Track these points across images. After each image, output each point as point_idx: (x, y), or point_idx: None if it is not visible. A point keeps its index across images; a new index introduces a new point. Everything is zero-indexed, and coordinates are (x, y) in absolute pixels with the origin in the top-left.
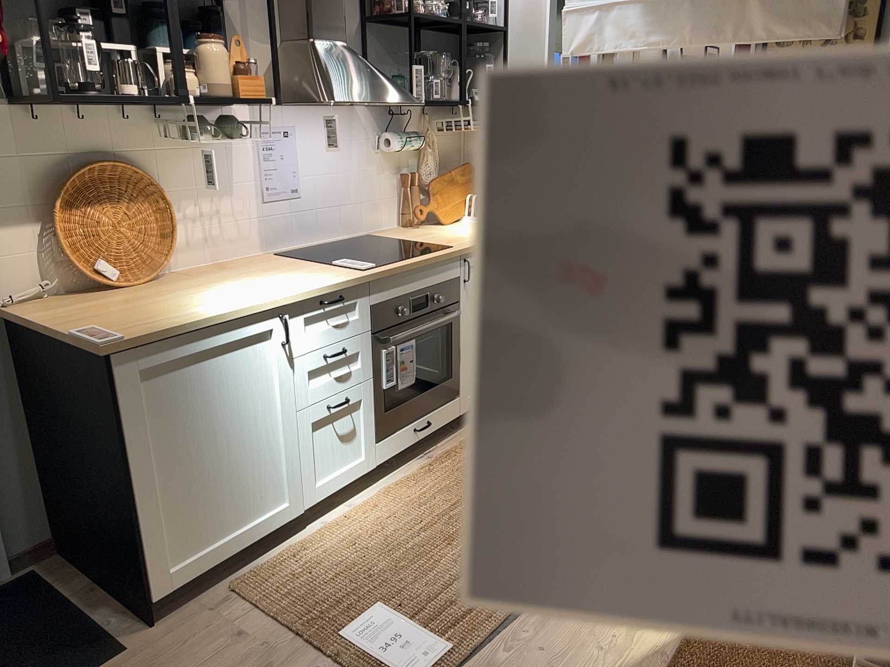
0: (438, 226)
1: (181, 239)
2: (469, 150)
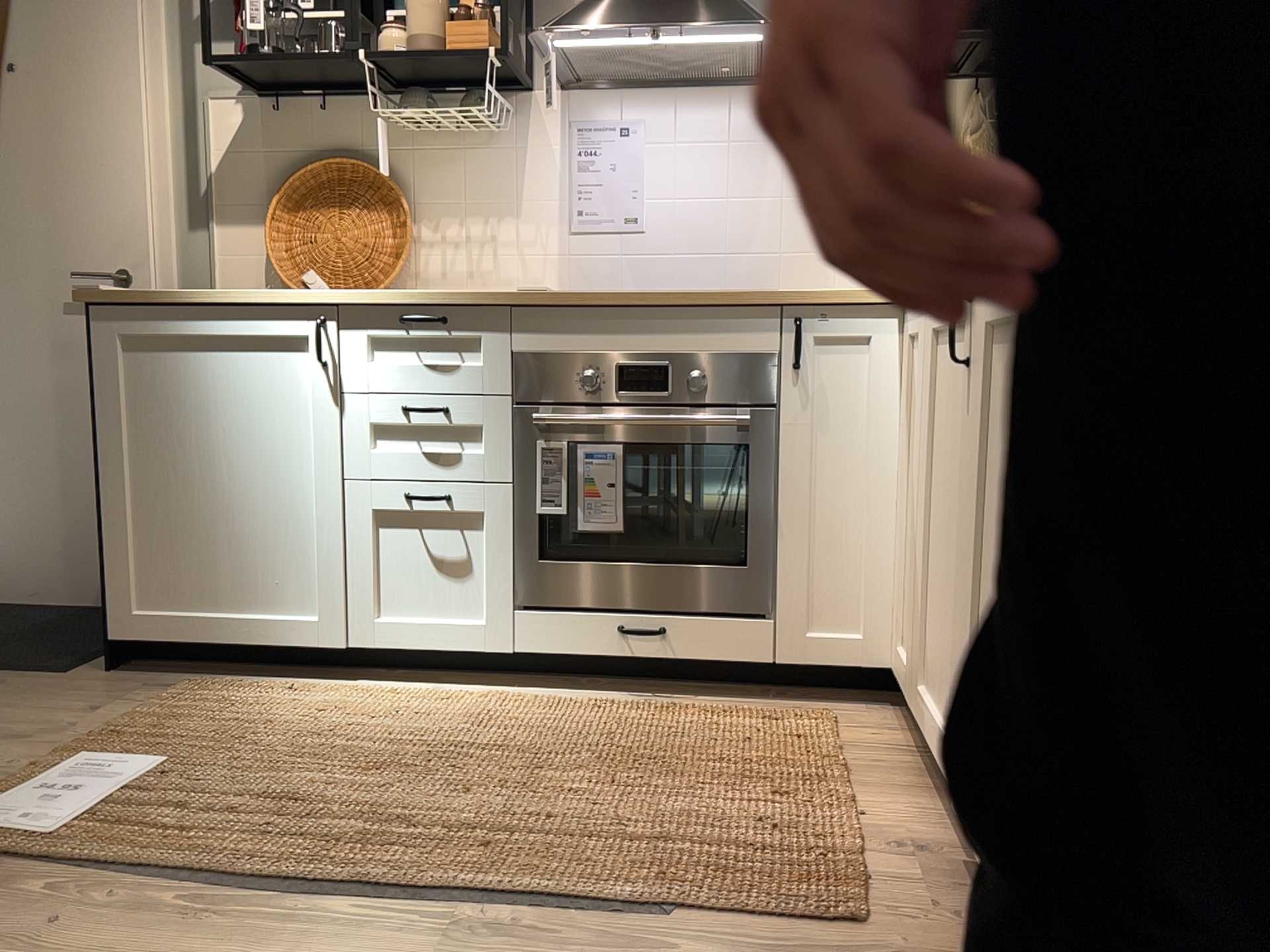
0: None
1: (433, 269)
2: None
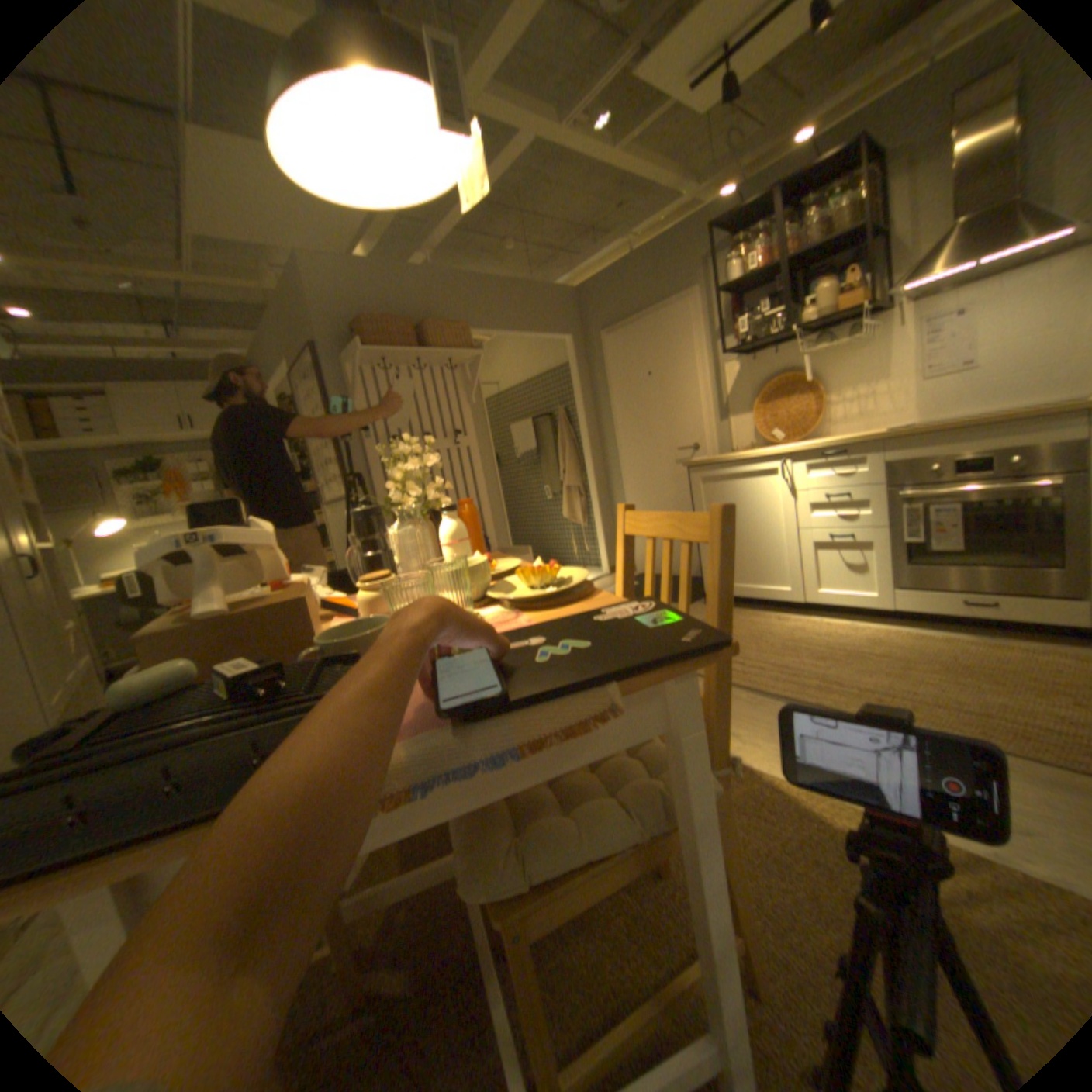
0: None
1: (838, 415)
2: None
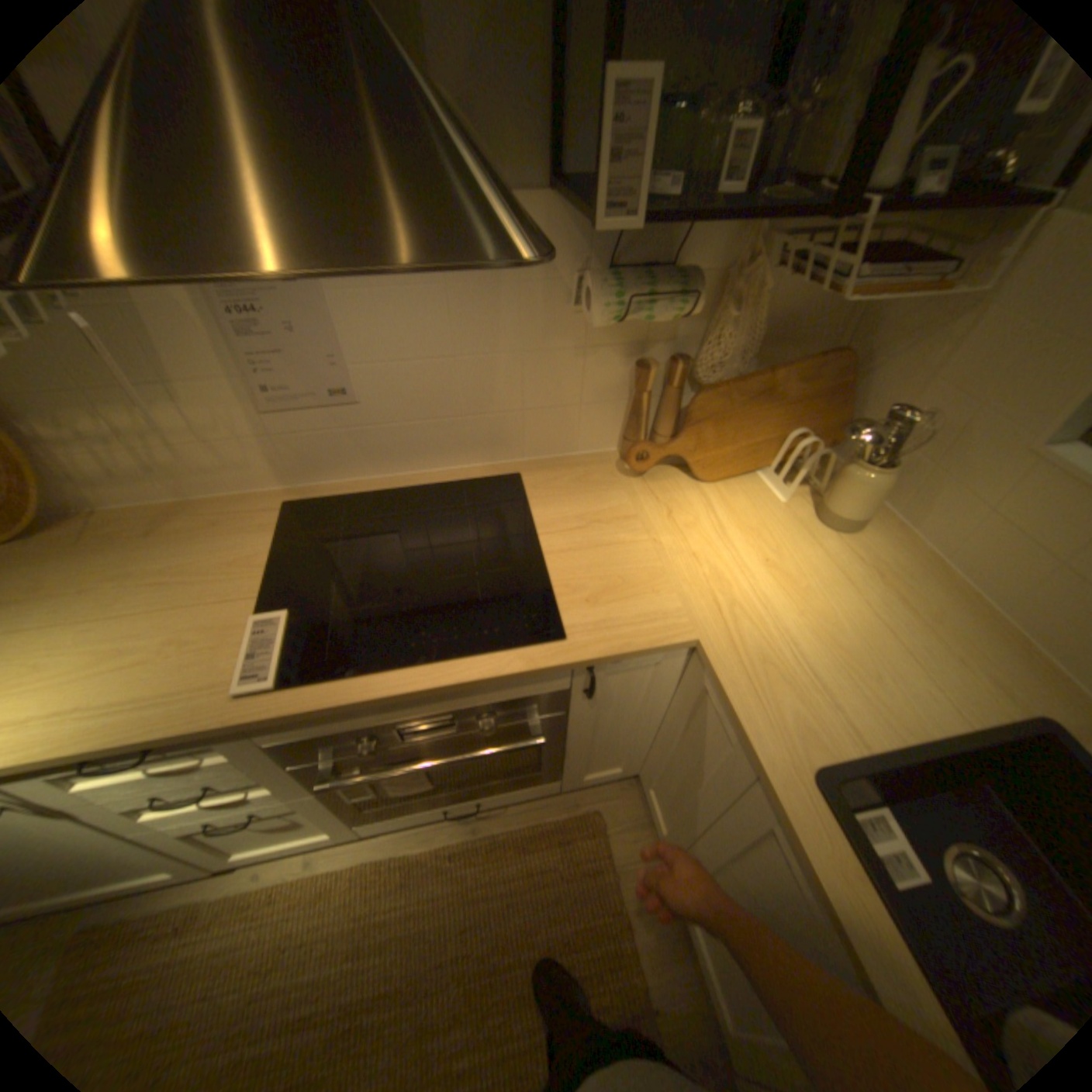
0: (683, 483)
1: (90, 466)
2: (877, 305)
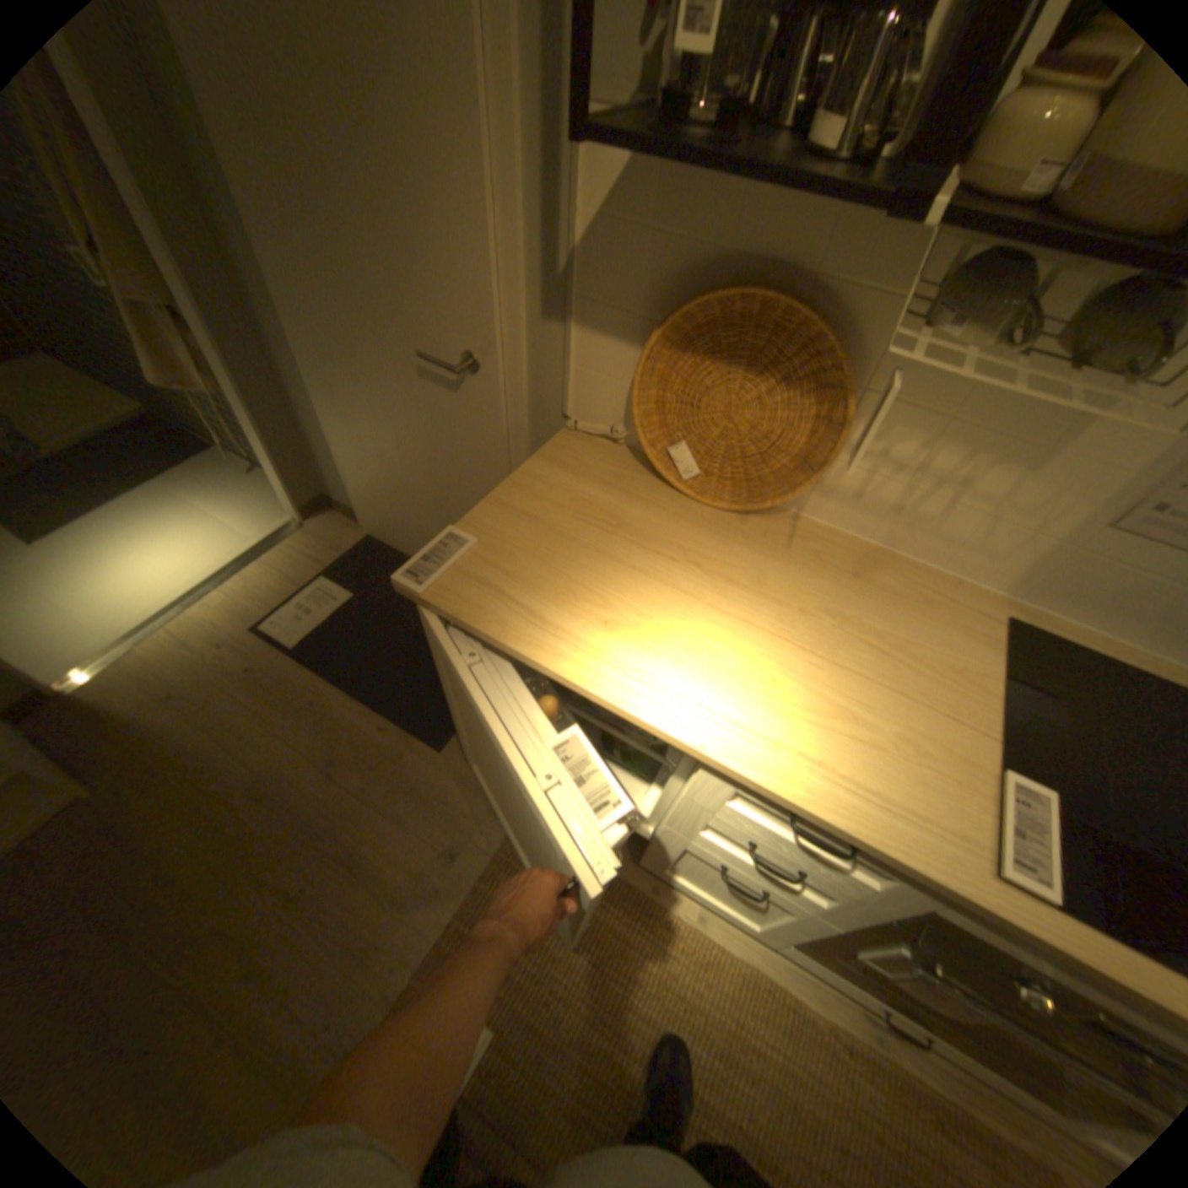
0: None
1: (852, 480)
2: None
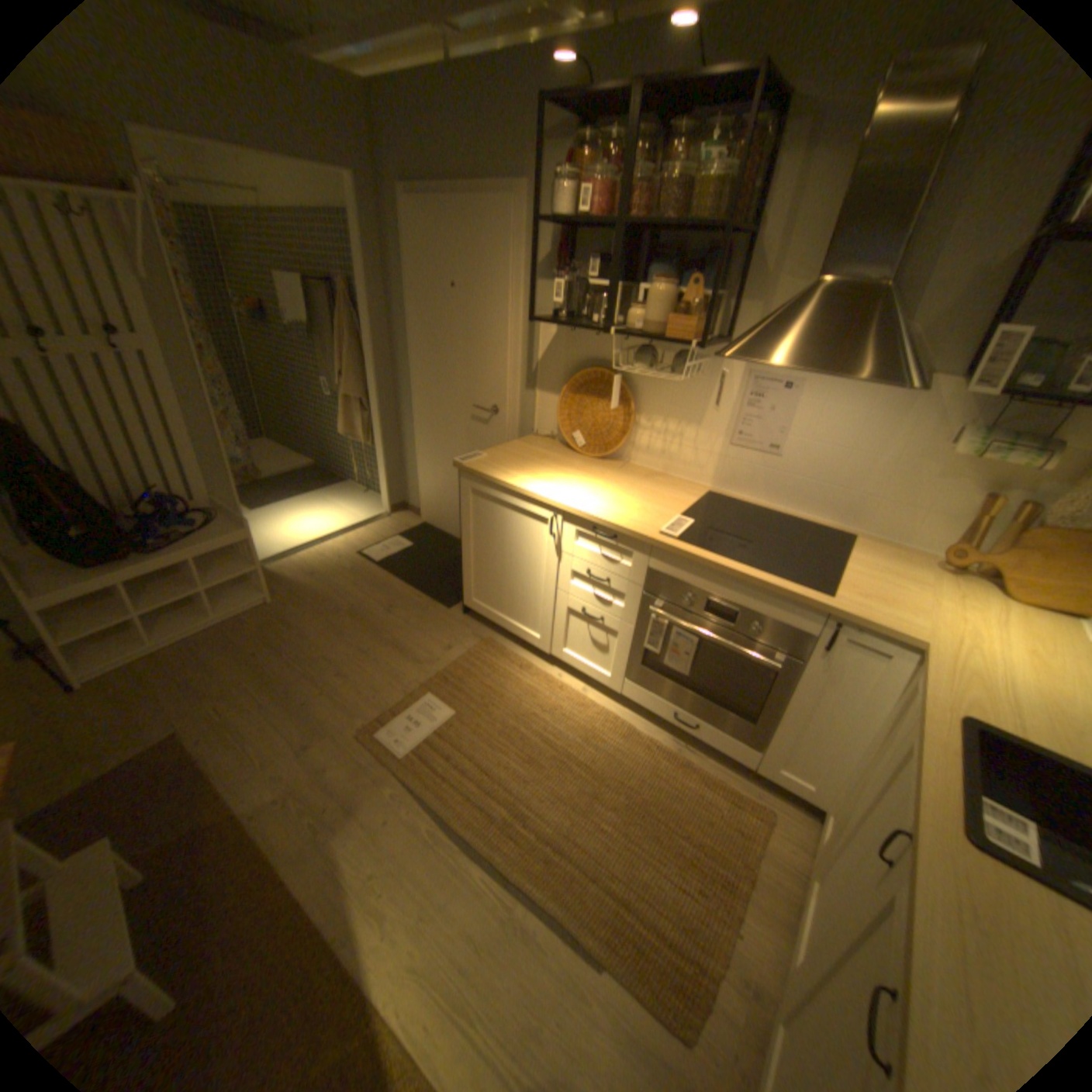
0: (993, 594)
1: (643, 442)
2: None
